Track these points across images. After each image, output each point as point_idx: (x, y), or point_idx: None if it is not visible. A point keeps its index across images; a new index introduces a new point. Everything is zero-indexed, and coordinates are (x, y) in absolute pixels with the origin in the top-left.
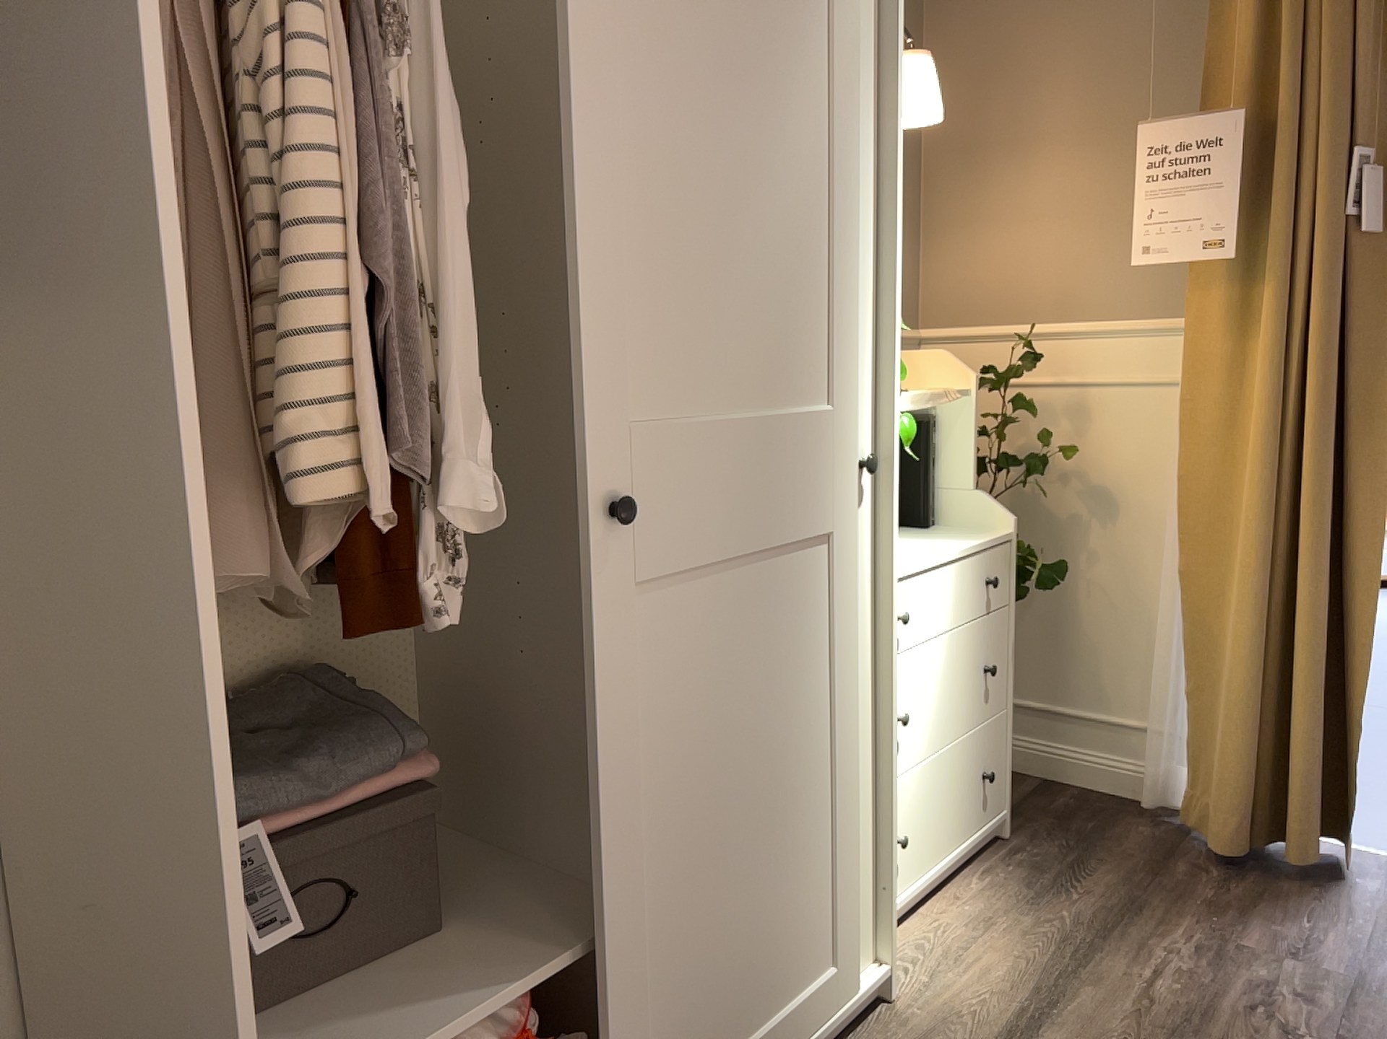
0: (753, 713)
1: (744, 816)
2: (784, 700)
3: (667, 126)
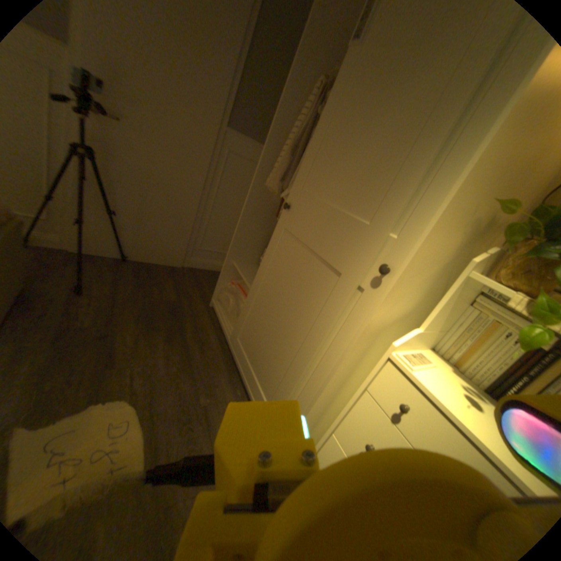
0: (295, 301)
1: (280, 323)
2: (304, 312)
3: (356, 106)
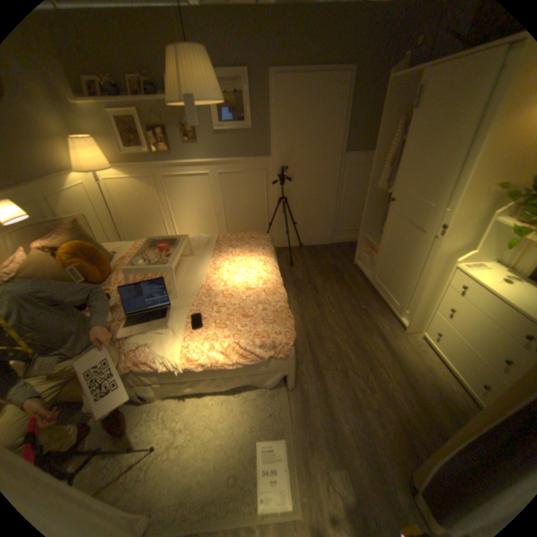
0: (407, 250)
1: (400, 263)
2: (413, 254)
3: (424, 142)
